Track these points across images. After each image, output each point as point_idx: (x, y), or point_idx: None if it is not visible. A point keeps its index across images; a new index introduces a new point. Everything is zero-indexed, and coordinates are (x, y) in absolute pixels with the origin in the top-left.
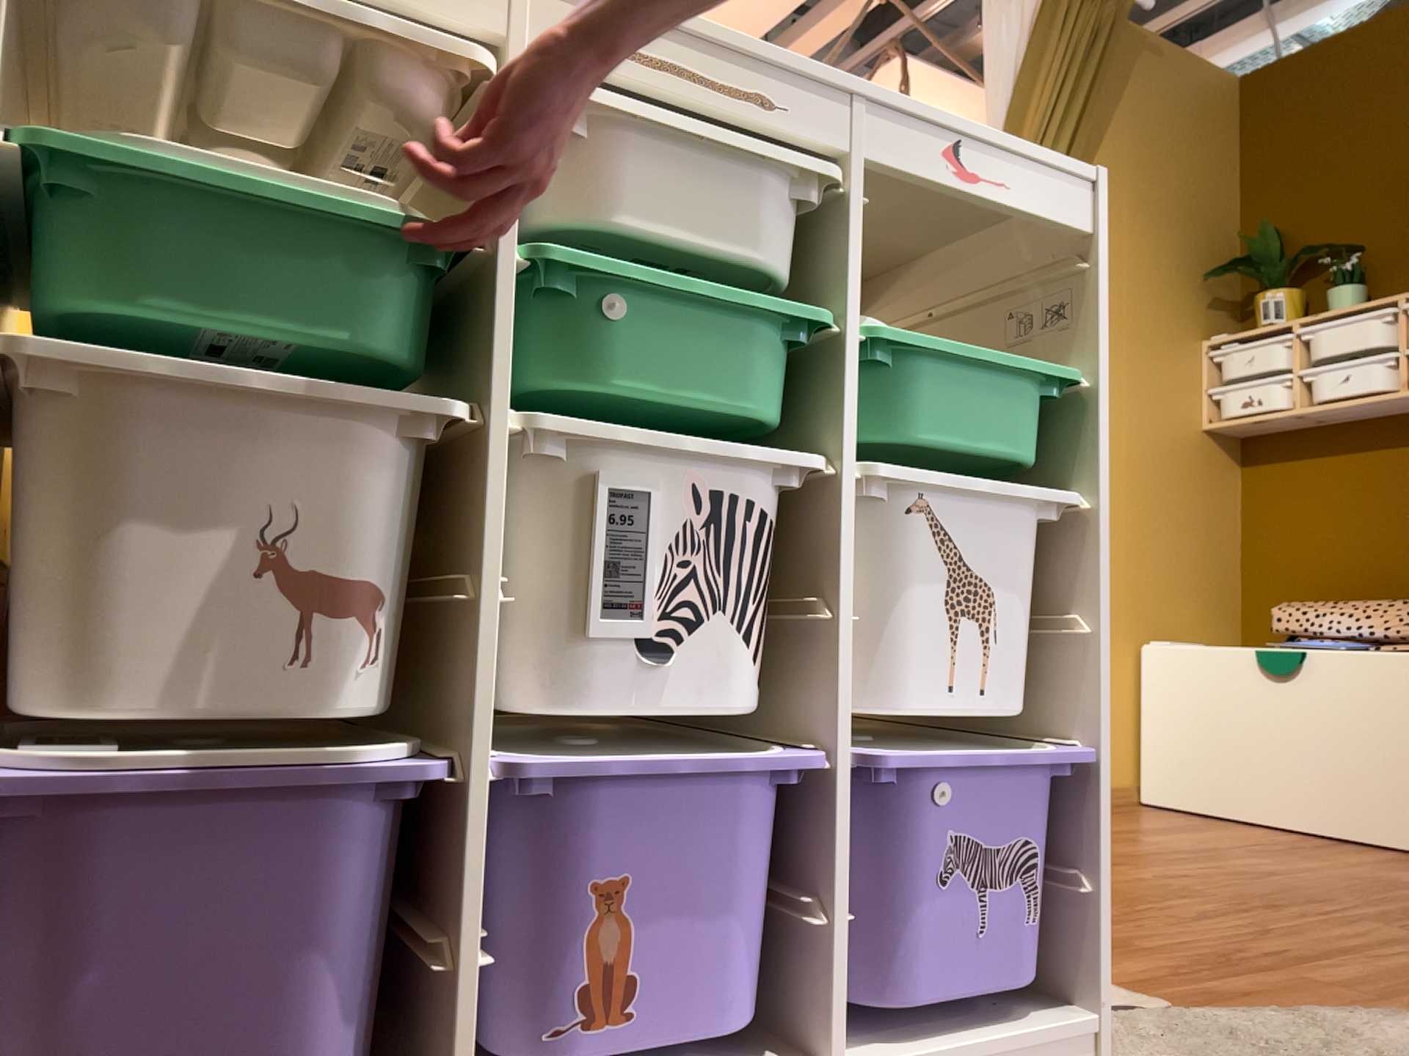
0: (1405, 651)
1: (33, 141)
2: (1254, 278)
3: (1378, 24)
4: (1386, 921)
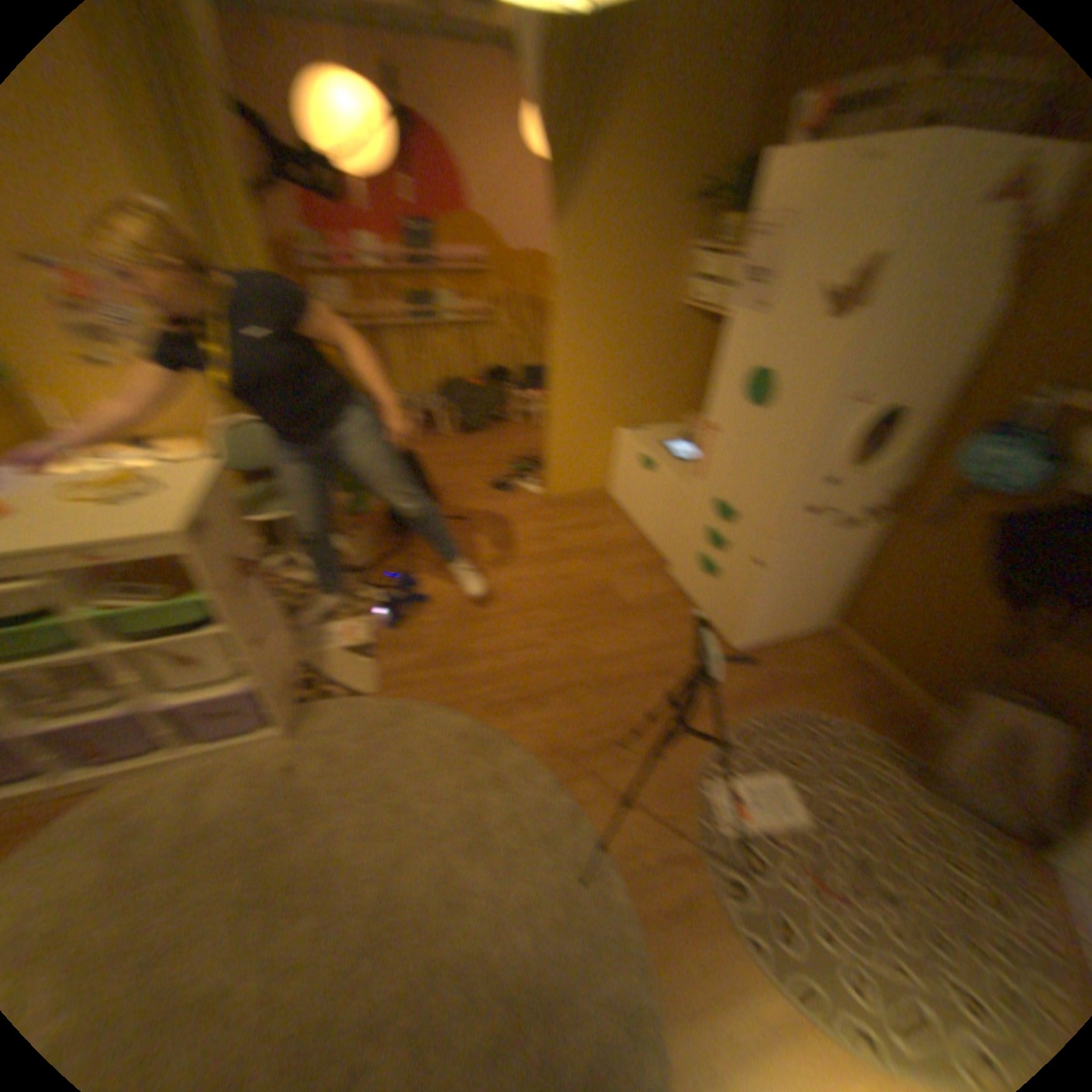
0: (682, 483)
1: None
2: (729, 199)
3: None
4: (544, 633)
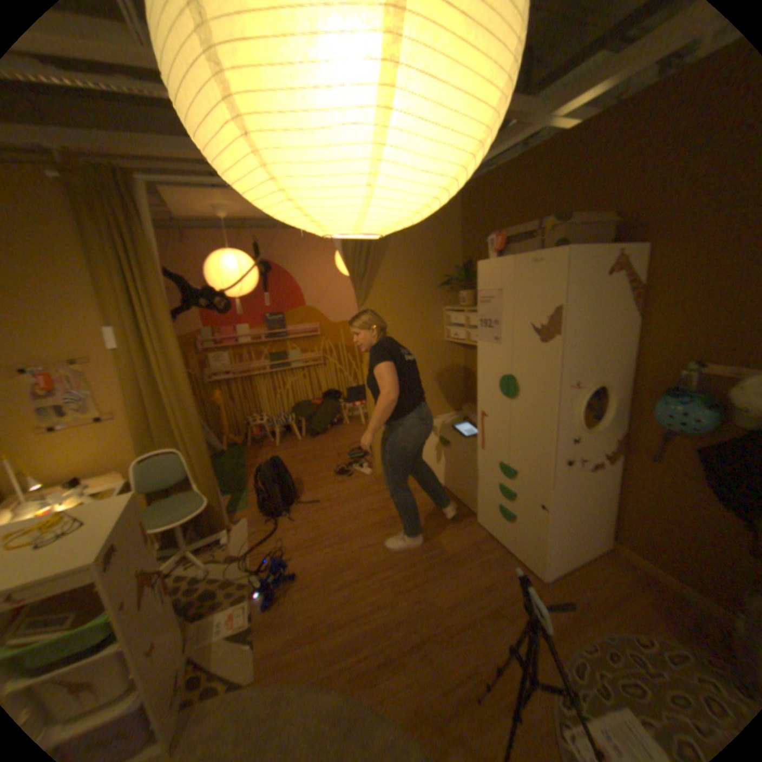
0: (474, 454)
1: None
2: (461, 284)
3: (505, 166)
4: (395, 594)
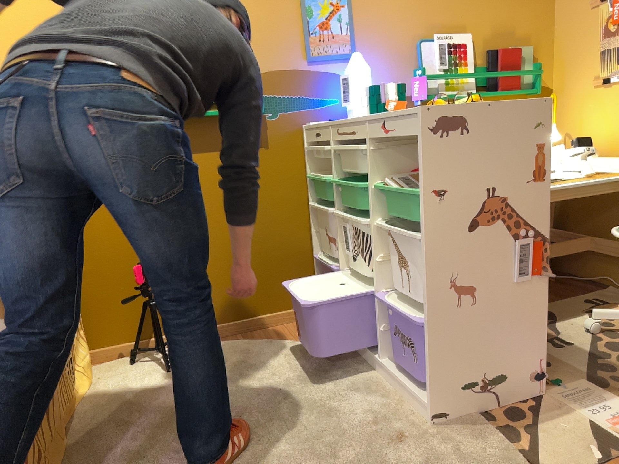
0: None
1: (311, 174)
2: None
3: None
4: None
